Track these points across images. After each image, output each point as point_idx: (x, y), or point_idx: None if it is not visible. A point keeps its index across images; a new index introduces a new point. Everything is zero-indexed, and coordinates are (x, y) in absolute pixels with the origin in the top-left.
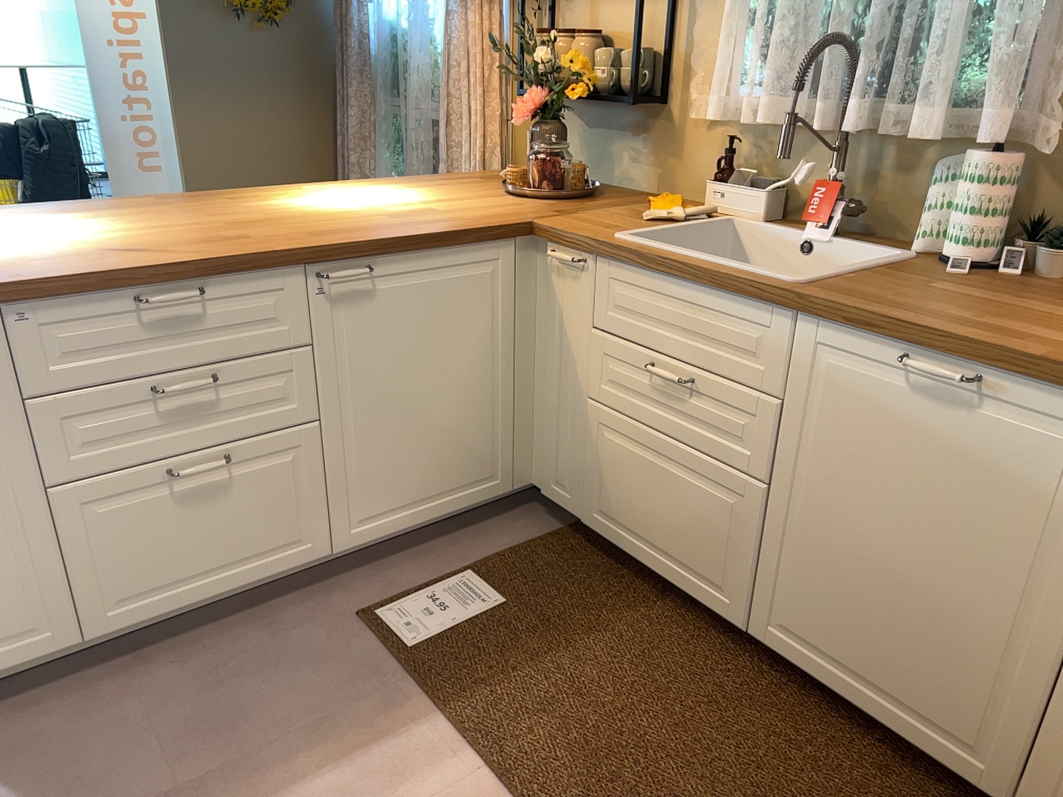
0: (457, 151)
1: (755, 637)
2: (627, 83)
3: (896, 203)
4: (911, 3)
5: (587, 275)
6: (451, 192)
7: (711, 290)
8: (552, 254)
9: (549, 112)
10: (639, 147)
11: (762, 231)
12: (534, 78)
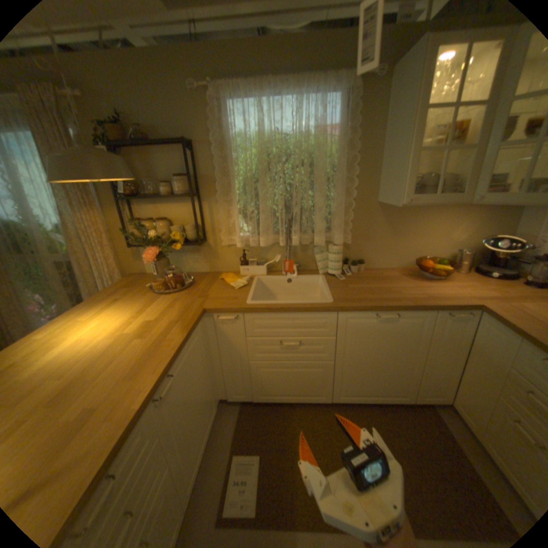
0: (87, 274)
1: (335, 403)
2: (191, 236)
3: (304, 259)
4: (303, 206)
5: (240, 321)
6: (130, 303)
7: (304, 313)
8: (222, 318)
9: (161, 254)
10: (197, 256)
11: (271, 278)
12: (149, 241)
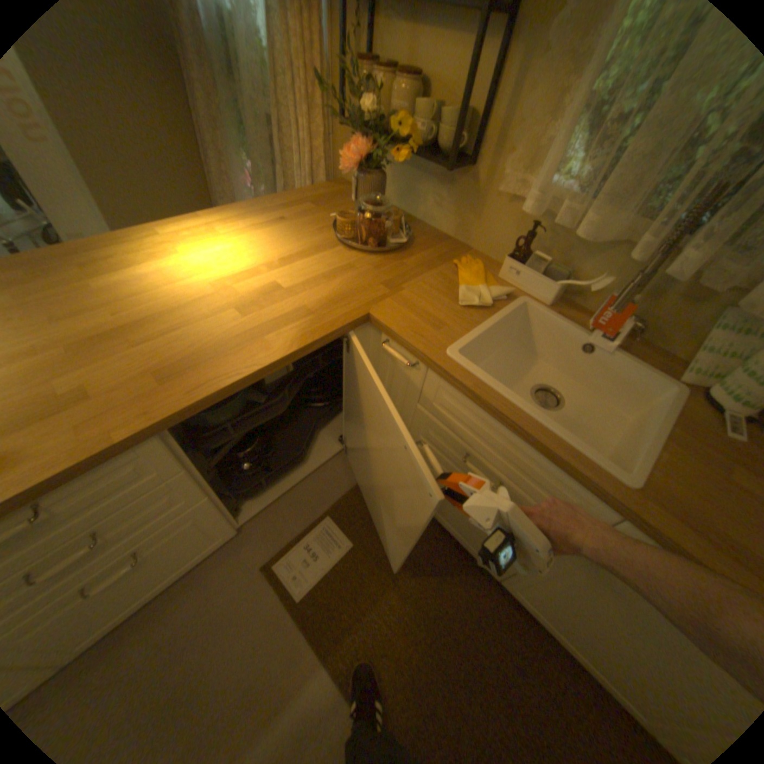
0: (289, 155)
1: (506, 588)
2: (447, 139)
3: (675, 321)
4: None
5: (418, 374)
6: (291, 236)
7: (544, 456)
8: (389, 350)
9: (374, 161)
10: (445, 194)
11: (552, 320)
12: (360, 122)
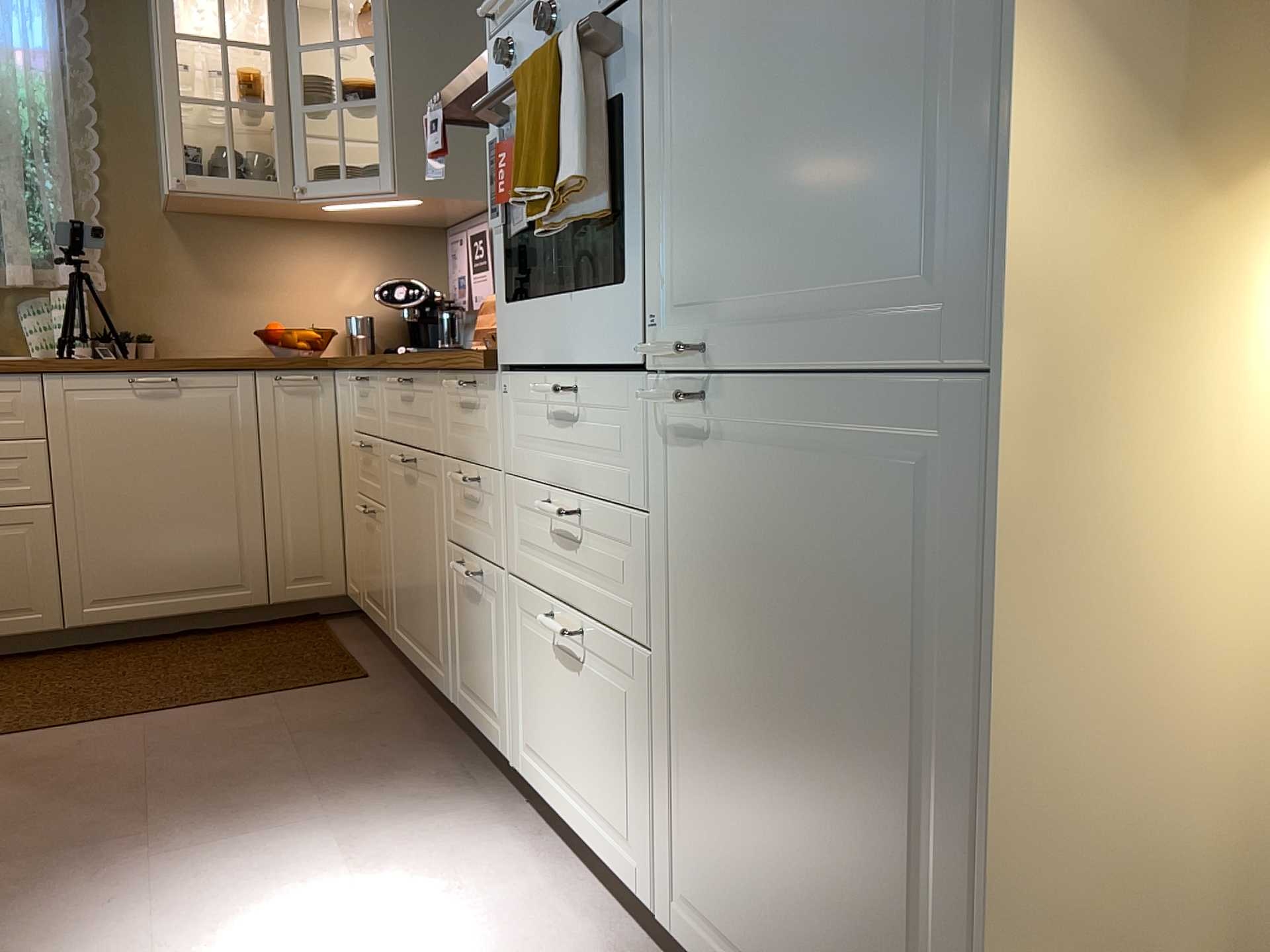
0: None
1: (73, 628)
2: None
3: None
4: None
5: None
6: None
7: None
8: None
9: None
10: None
11: None
12: None
